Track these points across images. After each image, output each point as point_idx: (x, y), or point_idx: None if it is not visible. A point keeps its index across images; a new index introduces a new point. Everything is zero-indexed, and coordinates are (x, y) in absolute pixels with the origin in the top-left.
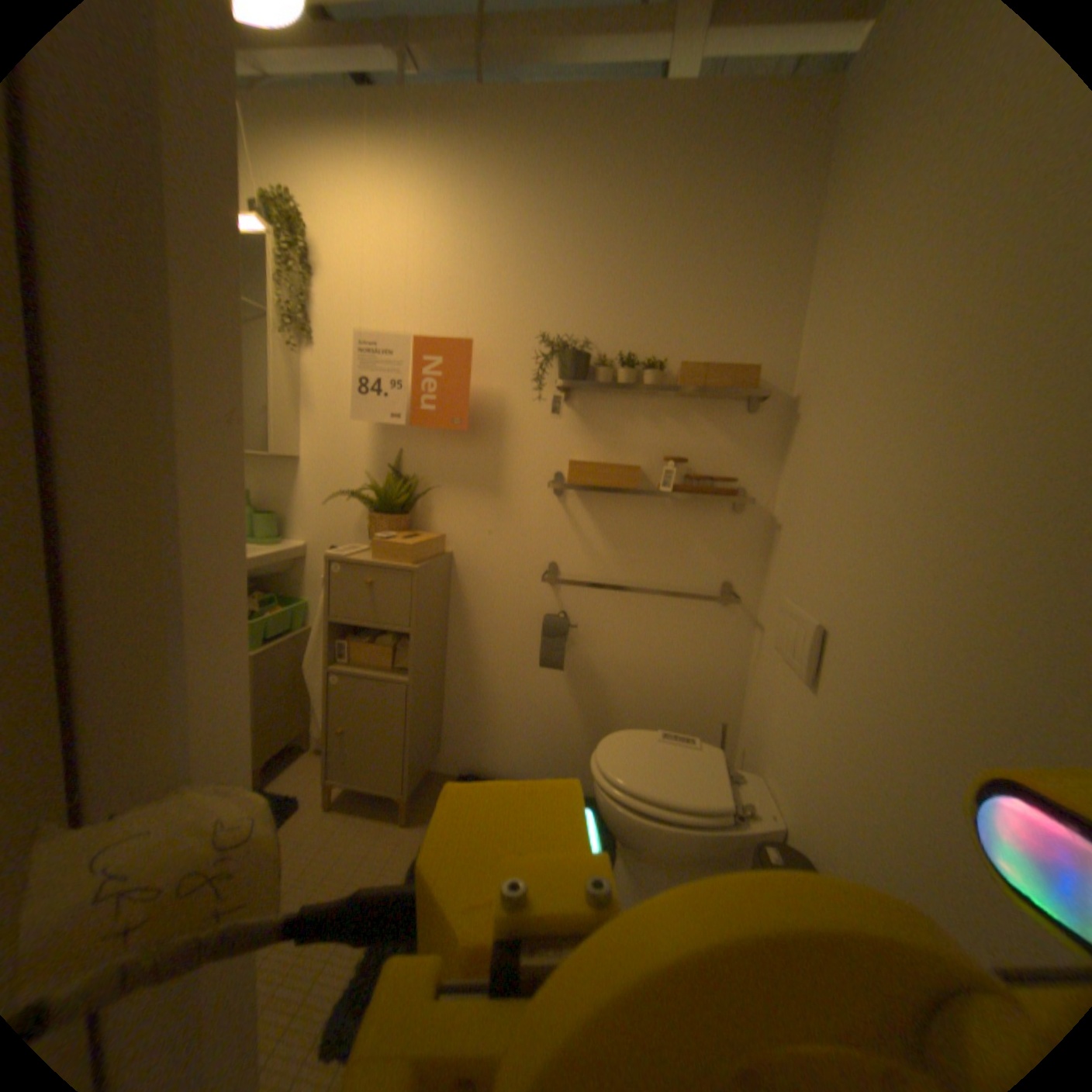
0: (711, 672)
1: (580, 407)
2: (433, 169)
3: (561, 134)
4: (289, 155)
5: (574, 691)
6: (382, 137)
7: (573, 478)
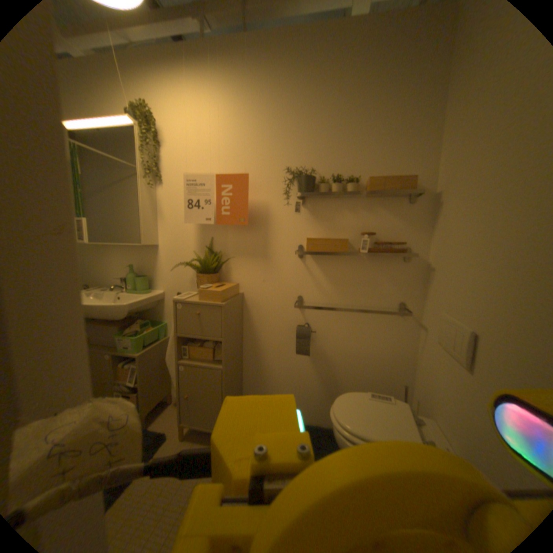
0: (395, 355)
1: (310, 207)
2: (221, 83)
3: (291, 55)
4: (145, 83)
5: (315, 368)
6: (193, 68)
7: (309, 248)
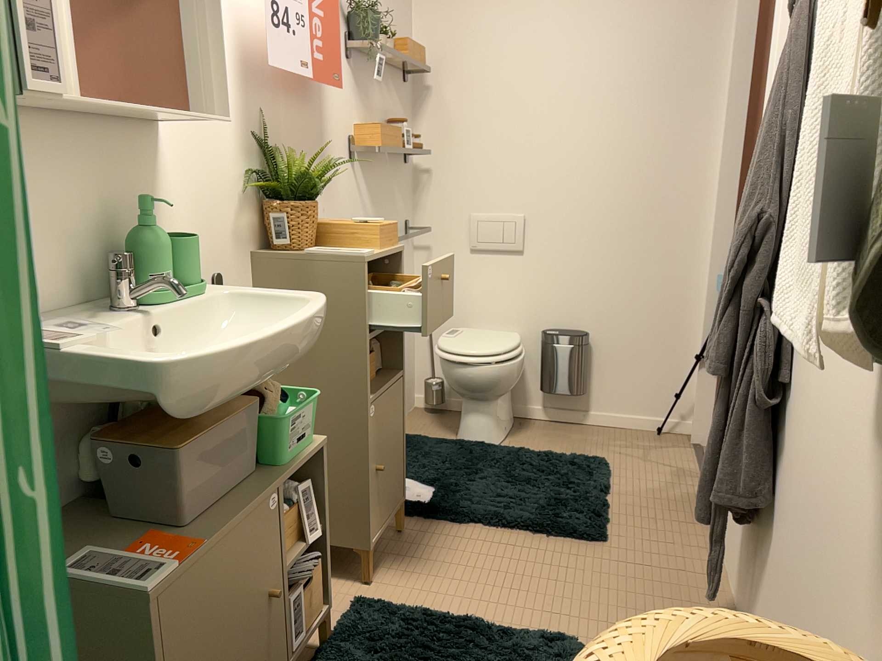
0: None
1: (354, 72)
2: None
3: None
4: None
5: None
6: None
7: (383, 144)
